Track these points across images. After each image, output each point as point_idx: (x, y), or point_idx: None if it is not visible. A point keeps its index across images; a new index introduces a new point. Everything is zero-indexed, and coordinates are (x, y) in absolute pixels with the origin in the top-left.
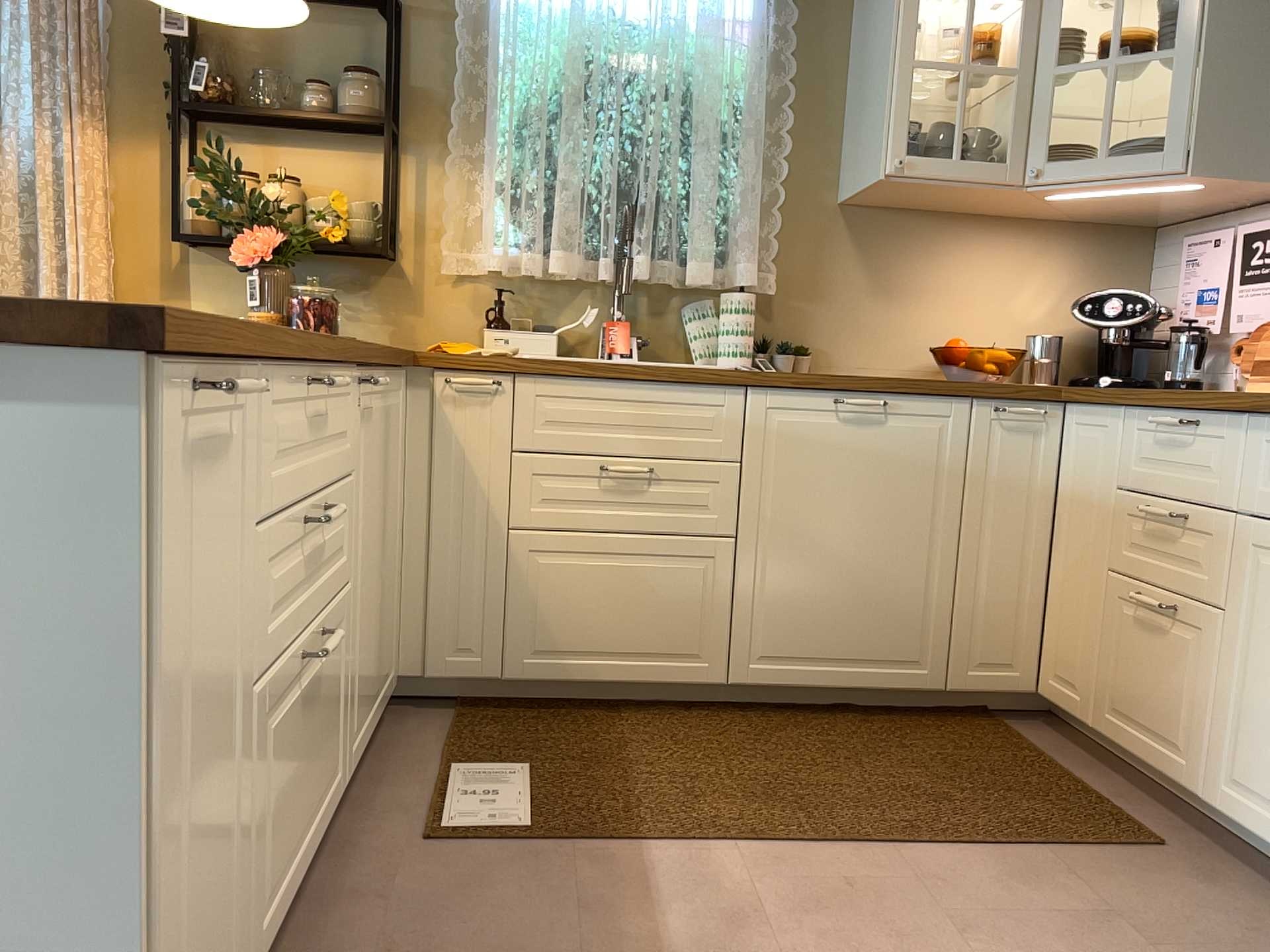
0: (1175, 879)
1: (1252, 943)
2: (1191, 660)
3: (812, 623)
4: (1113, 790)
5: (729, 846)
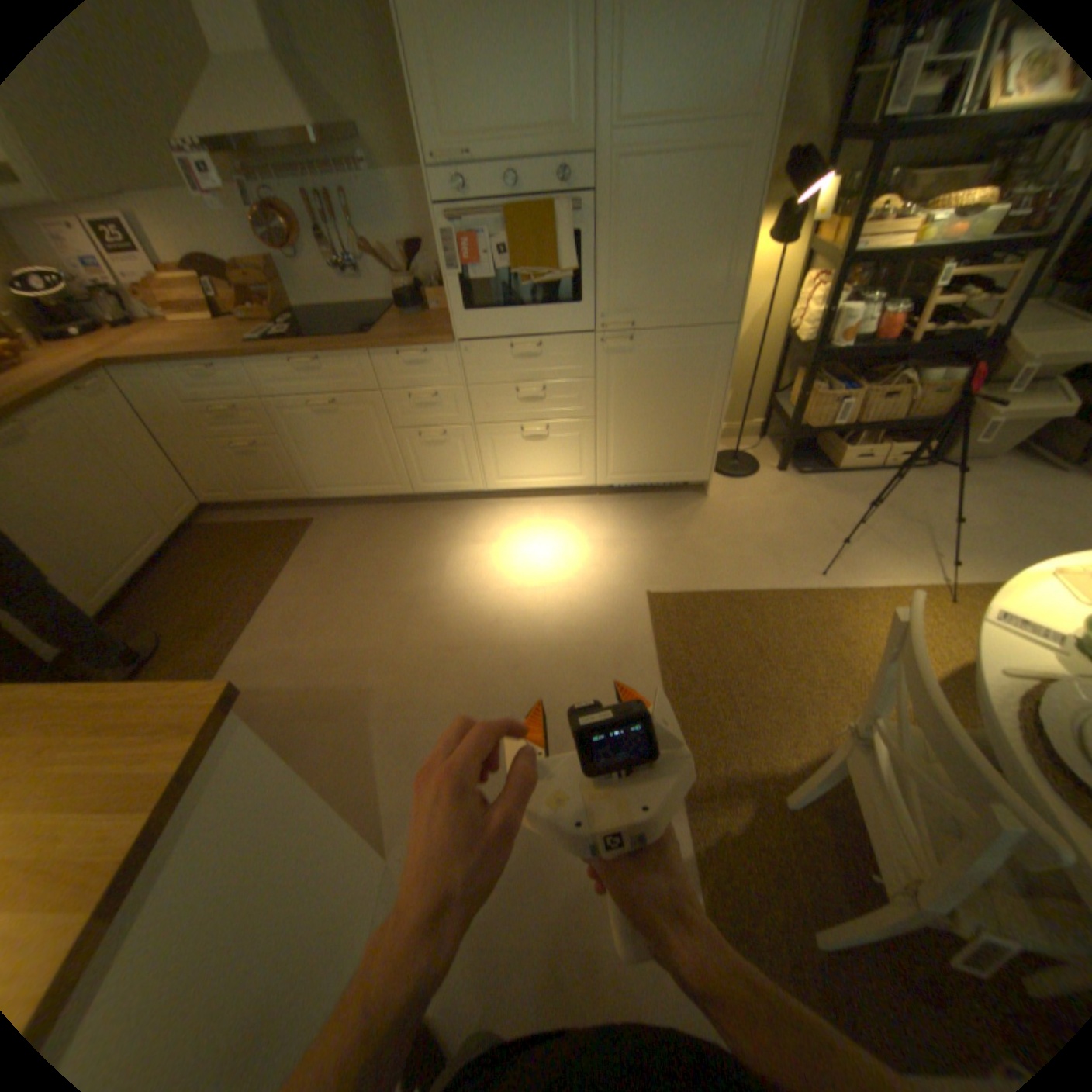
0: (327, 526)
1: (363, 525)
2: (272, 458)
3: (95, 560)
4: (270, 516)
5: (229, 654)
